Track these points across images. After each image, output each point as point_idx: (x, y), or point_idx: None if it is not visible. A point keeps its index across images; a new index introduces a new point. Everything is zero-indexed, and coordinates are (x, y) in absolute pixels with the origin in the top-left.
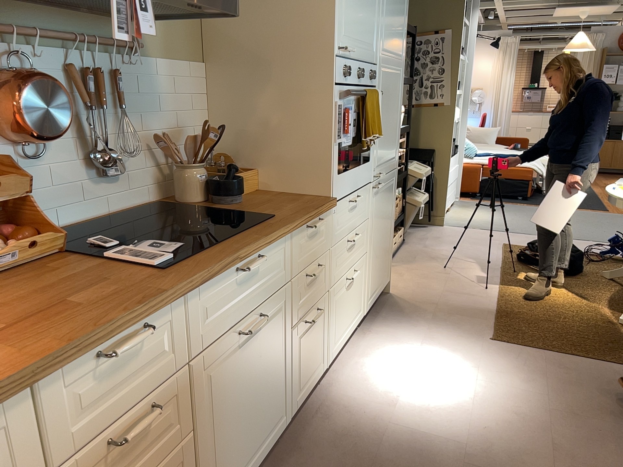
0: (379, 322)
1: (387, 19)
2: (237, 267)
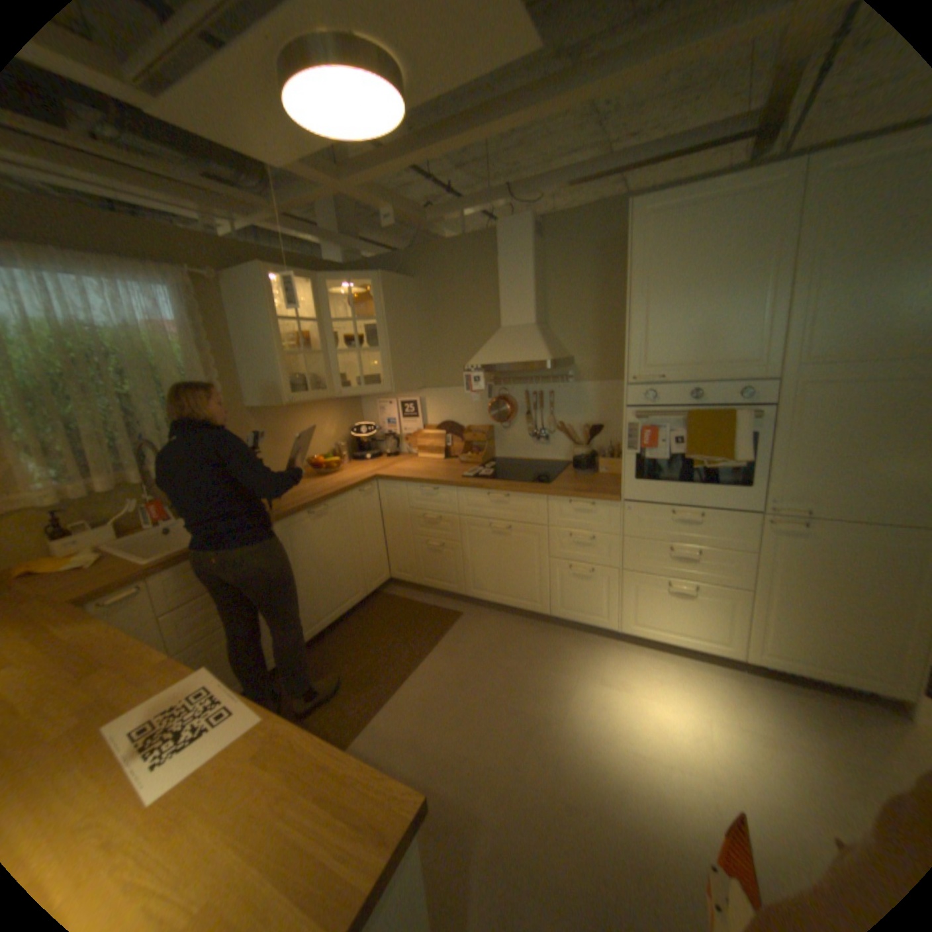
0: (780, 696)
1: (826, 316)
2: (489, 493)
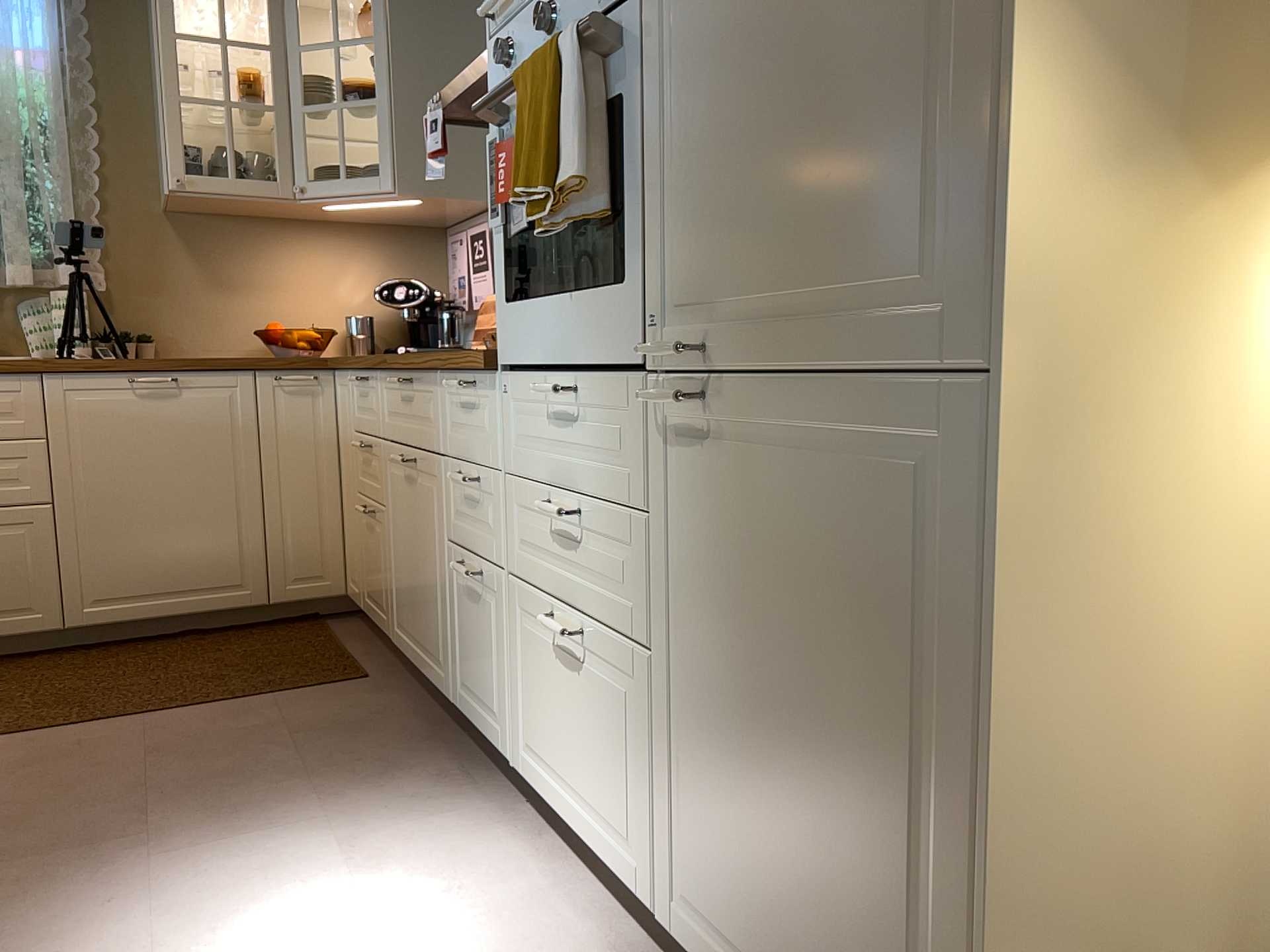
0: None
1: None
2: (399, 376)
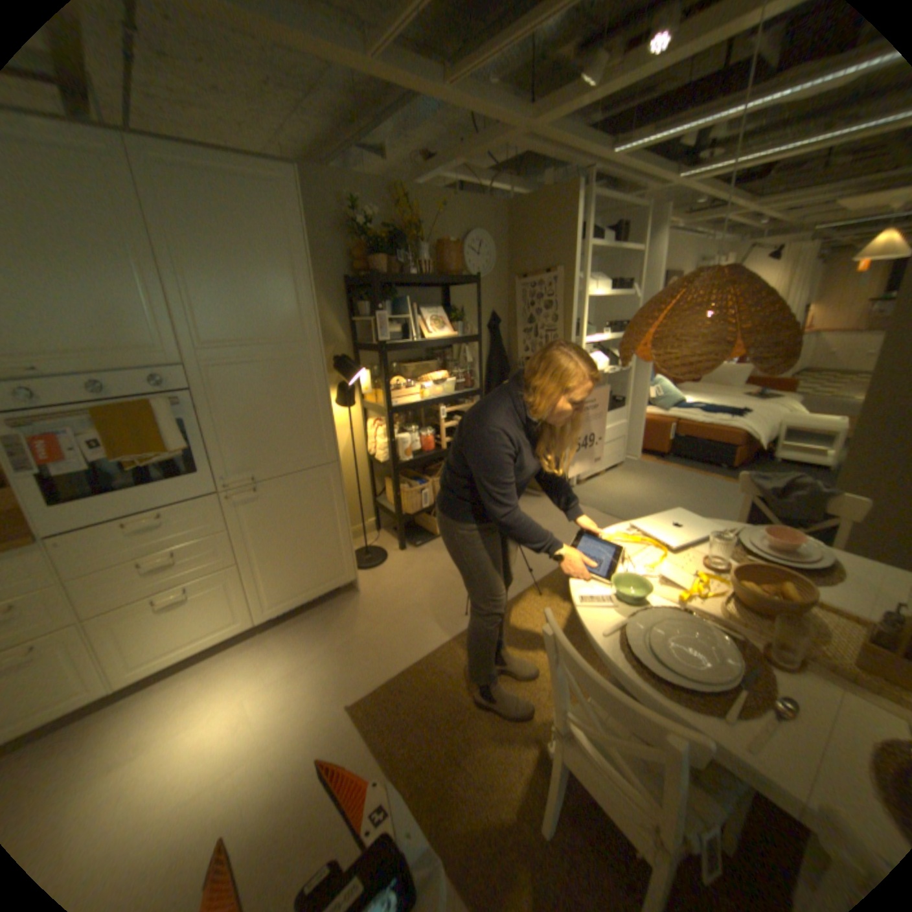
0: (285, 634)
1: (202, 305)
2: None
